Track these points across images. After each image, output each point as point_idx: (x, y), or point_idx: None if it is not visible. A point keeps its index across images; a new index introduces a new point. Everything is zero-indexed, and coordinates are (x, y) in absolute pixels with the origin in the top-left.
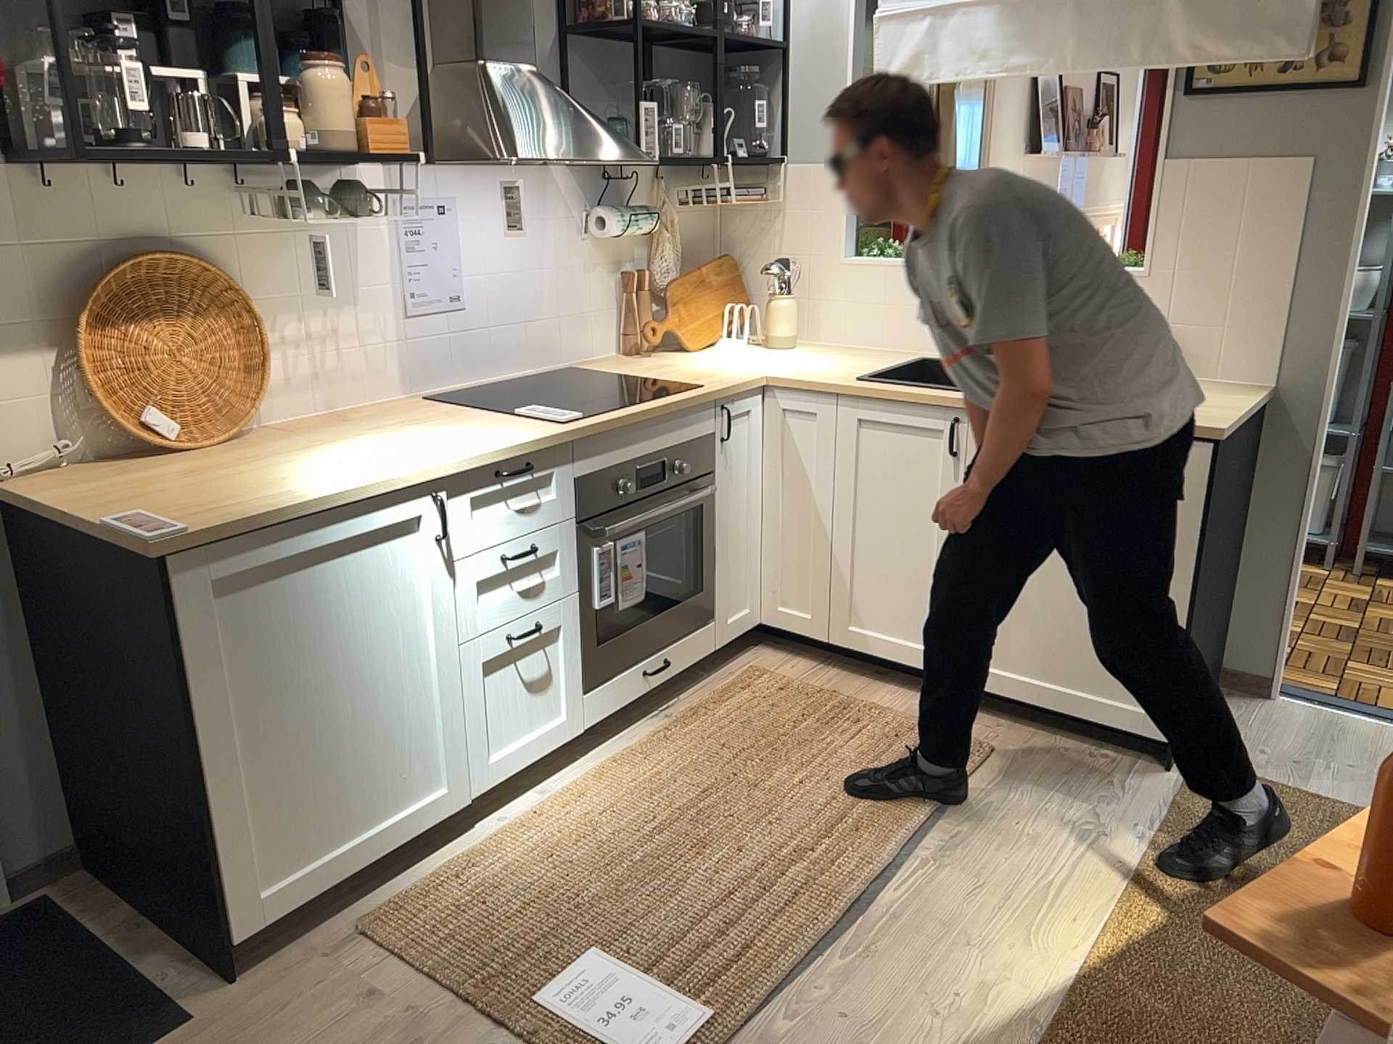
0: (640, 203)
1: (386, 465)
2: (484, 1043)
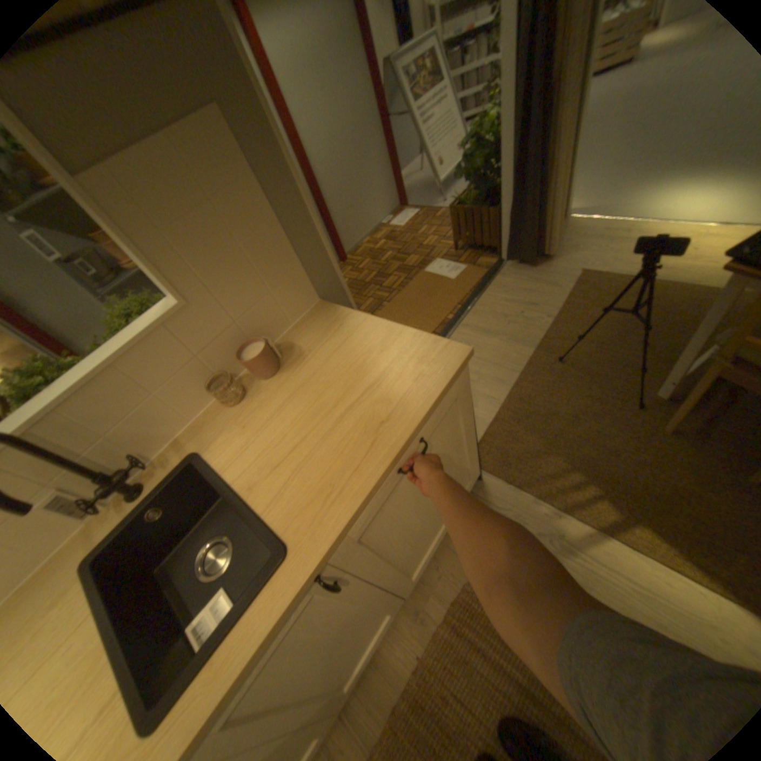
0: None
1: None
2: None
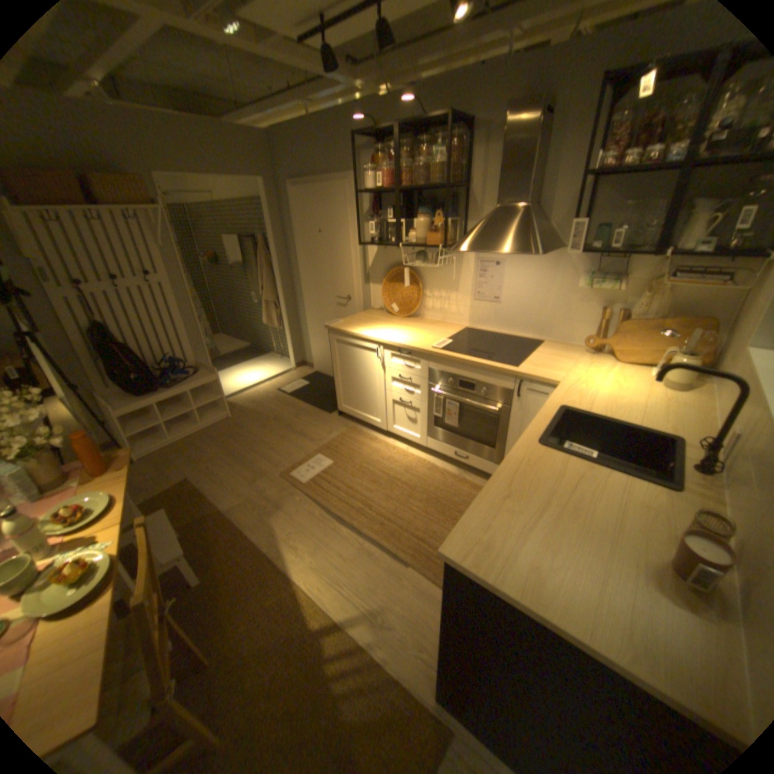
0: (641, 271)
1: (379, 334)
2: (311, 449)
